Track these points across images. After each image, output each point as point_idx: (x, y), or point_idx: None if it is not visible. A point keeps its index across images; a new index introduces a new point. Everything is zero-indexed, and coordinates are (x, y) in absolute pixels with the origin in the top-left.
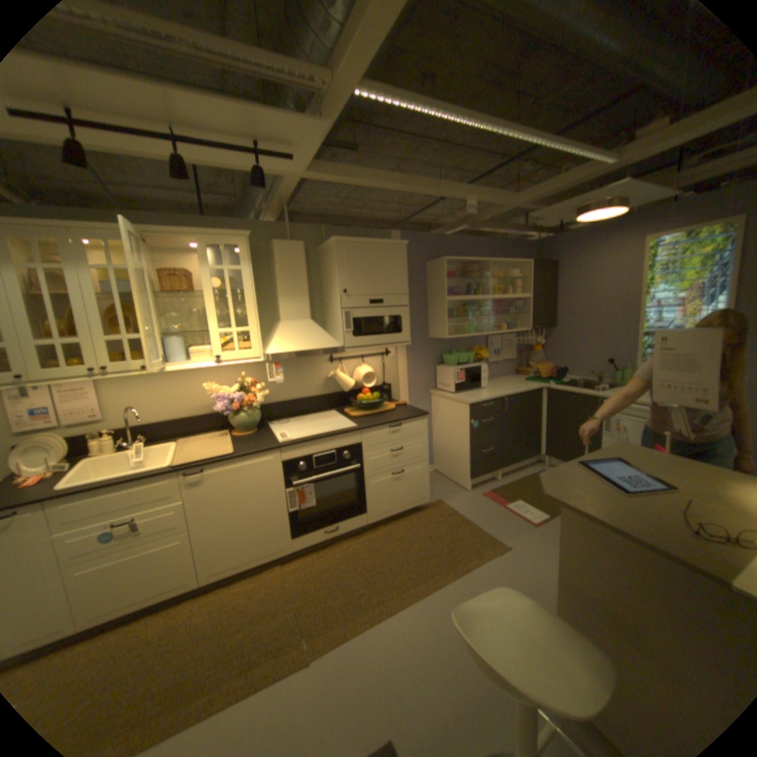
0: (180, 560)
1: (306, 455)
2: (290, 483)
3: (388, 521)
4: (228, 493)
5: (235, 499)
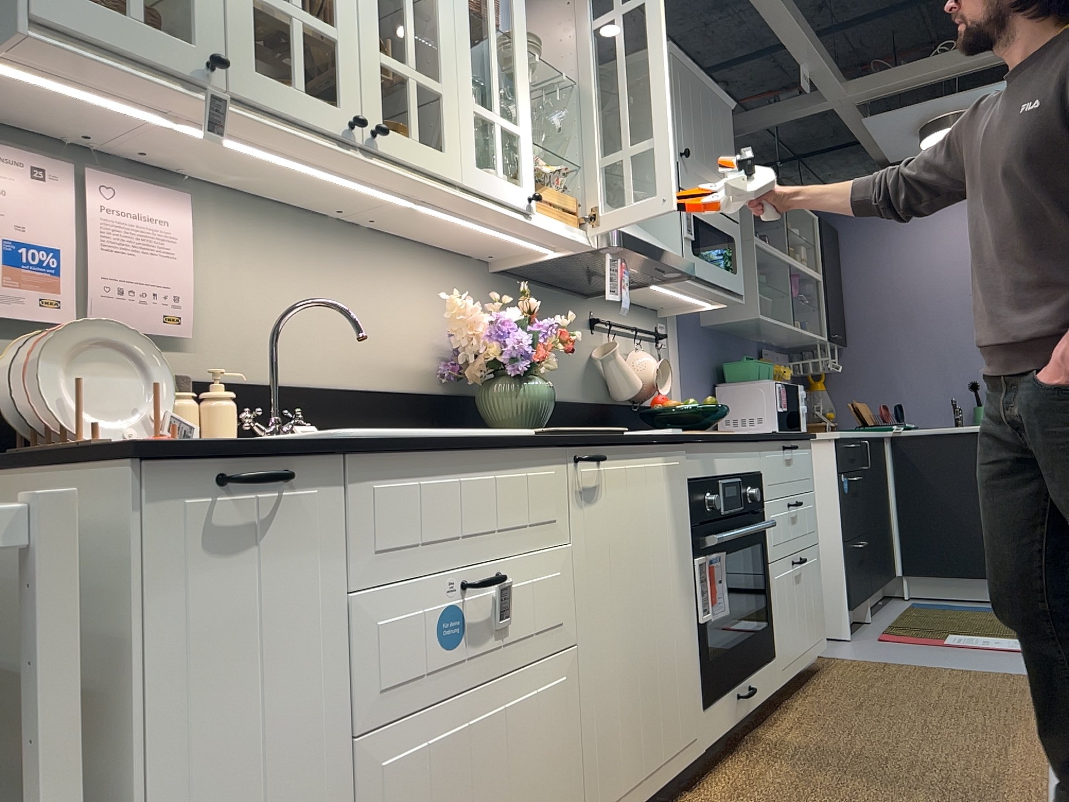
0: (562, 744)
1: (704, 481)
2: (698, 543)
3: (784, 694)
4: (630, 541)
5: (638, 561)
